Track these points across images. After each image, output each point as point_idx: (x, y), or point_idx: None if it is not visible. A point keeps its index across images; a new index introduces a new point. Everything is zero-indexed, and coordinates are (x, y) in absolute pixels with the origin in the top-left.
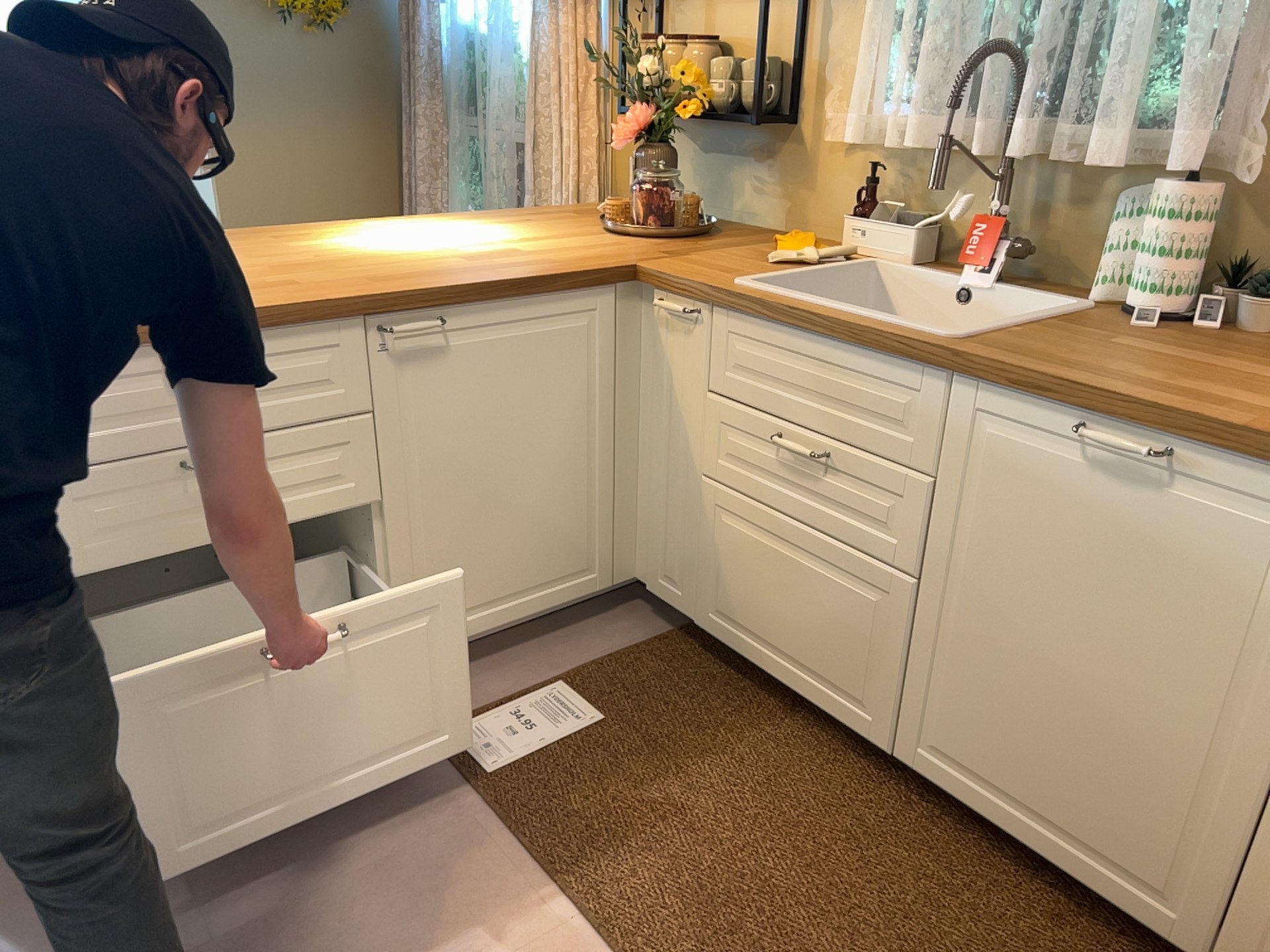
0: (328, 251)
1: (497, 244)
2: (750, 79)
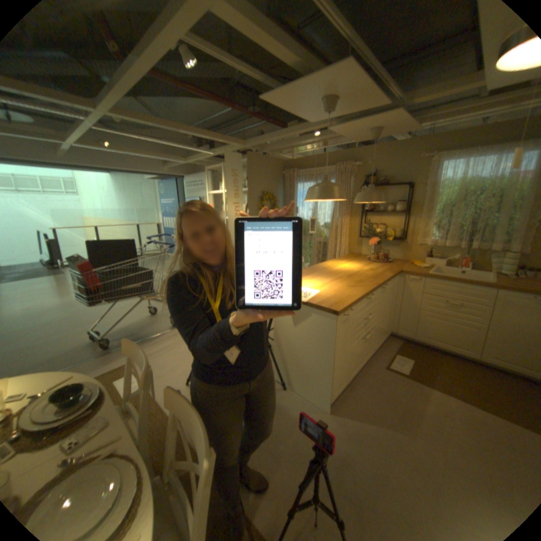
0: (342, 271)
1: (365, 267)
2: (398, 232)
